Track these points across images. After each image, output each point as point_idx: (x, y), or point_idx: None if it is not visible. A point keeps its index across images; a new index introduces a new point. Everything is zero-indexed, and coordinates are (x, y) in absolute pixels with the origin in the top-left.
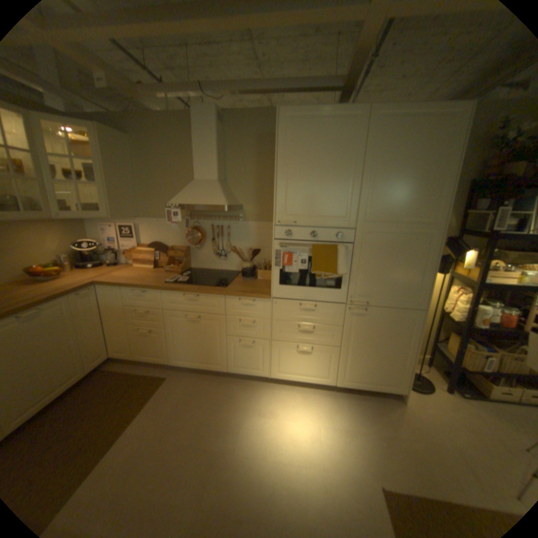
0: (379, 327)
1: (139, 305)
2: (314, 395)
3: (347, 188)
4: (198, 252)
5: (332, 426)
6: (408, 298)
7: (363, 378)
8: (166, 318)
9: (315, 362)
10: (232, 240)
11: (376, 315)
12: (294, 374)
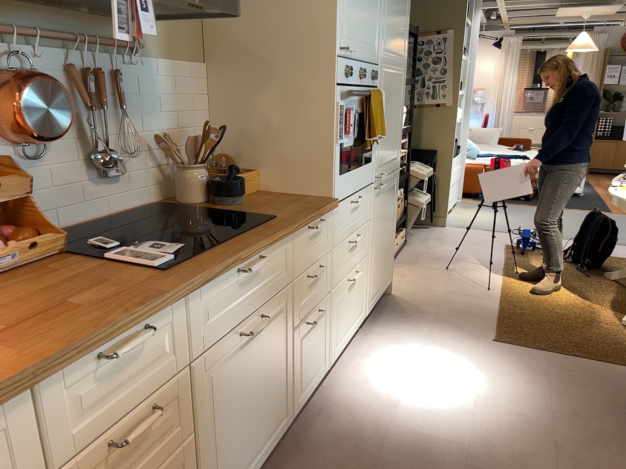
0: (385, 203)
1: (119, 407)
2: (360, 347)
3: (378, 2)
4: (31, 172)
5: (416, 347)
6: (395, 156)
7: (378, 283)
8: (198, 383)
9: (357, 293)
10: (127, 114)
11: (385, 188)
12: (345, 332)
